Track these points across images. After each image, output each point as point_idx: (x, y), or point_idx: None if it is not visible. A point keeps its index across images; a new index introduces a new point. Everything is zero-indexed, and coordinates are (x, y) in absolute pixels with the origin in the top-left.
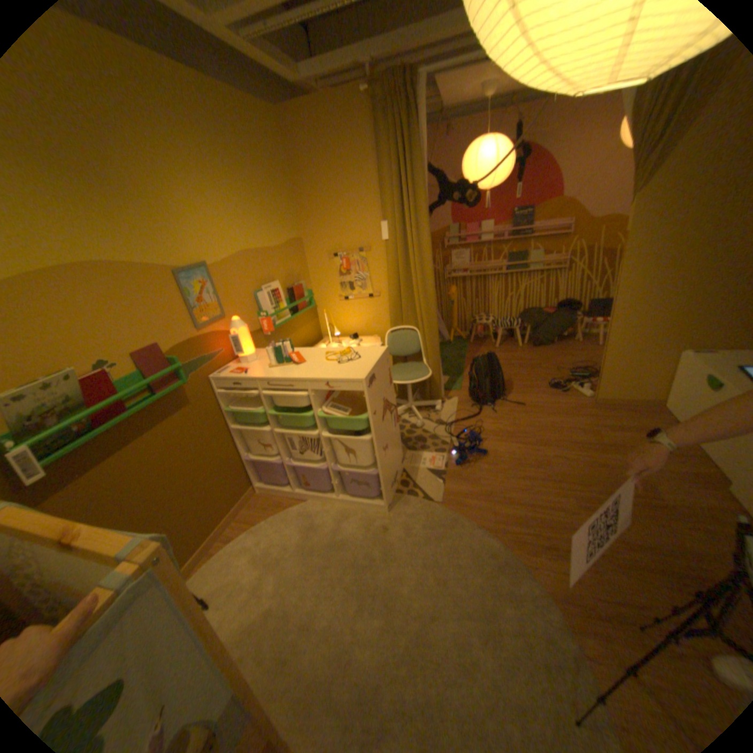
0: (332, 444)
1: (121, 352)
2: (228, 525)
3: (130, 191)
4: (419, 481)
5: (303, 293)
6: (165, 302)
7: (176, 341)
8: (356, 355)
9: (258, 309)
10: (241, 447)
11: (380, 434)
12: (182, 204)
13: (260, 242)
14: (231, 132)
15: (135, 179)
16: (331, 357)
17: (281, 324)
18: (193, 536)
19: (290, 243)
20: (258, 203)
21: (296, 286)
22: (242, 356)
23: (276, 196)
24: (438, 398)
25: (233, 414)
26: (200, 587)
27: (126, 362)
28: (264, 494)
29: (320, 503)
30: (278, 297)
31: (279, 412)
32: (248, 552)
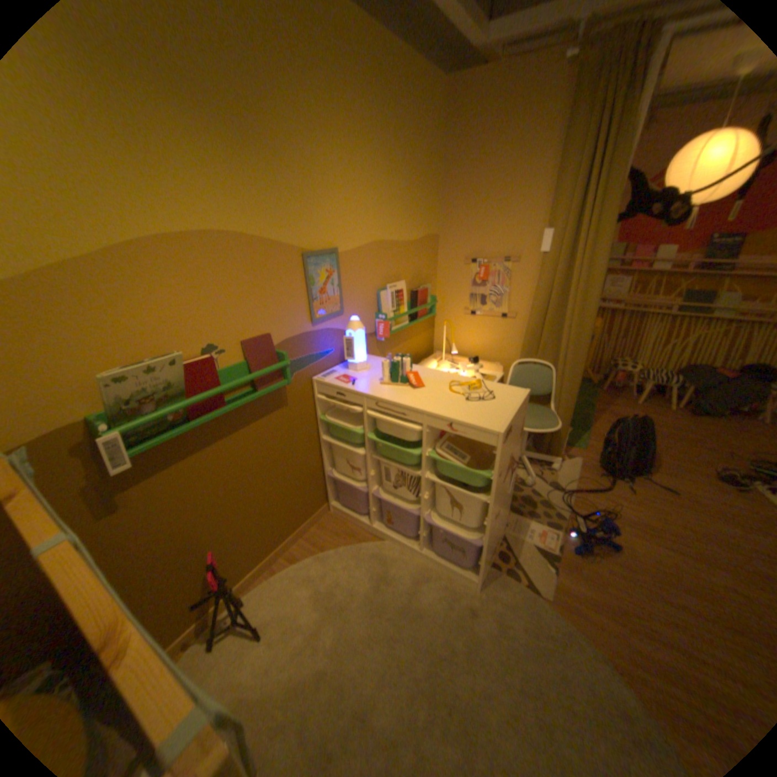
0: (431, 490)
1: (233, 338)
2: (296, 541)
3: (279, 154)
4: (524, 560)
5: (427, 299)
6: (288, 288)
7: (289, 334)
8: (489, 393)
9: (378, 310)
10: (327, 460)
11: (498, 500)
12: (329, 177)
13: (396, 233)
14: (396, 100)
15: (287, 141)
16: (455, 387)
17: (397, 331)
18: (261, 548)
19: (426, 239)
20: (404, 188)
21: (422, 290)
22: (352, 361)
23: (425, 182)
24: (558, 454)
25: (327, 423)
26: (256, 609)
27: (236, 350)
28: (338, 516)
29: (398, 550)
30: (400, 299)
31: (379, 437)
32: (312, 585)
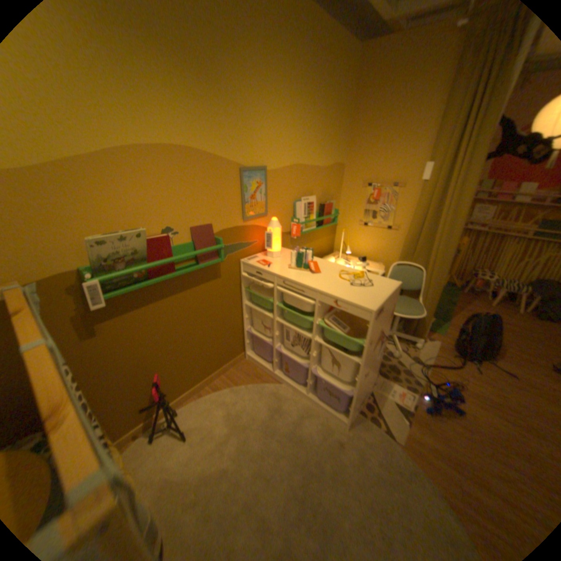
0: (319, 350)
1: (185, 224)
2: (219, 376)
3: (228, 93)
4: (385, 412)
5: (331, 211)
6: (227, 192)
7: (225, 225)
8: (369, 281)
9: (293, 215)
10: (246, 320)
11: (368, 362)
12: (264, 113)
13: (312, 159)
14: (320, 59)
15: (235, 84)
16: (343, 275)
17: (306, 232)
18: (193, 376)
19: (334, 166)
20: (321, 126)
21: (328, 204)
22: (270, 250)
23: (337, 123)
24: (421, 336)
25: (248, 293)
26: (185, 419)
27: (186, 232)
28: (251, 362)
29: (291, 391)
30: (311, 209)
31: (284, 307)
32: (226, 407)
